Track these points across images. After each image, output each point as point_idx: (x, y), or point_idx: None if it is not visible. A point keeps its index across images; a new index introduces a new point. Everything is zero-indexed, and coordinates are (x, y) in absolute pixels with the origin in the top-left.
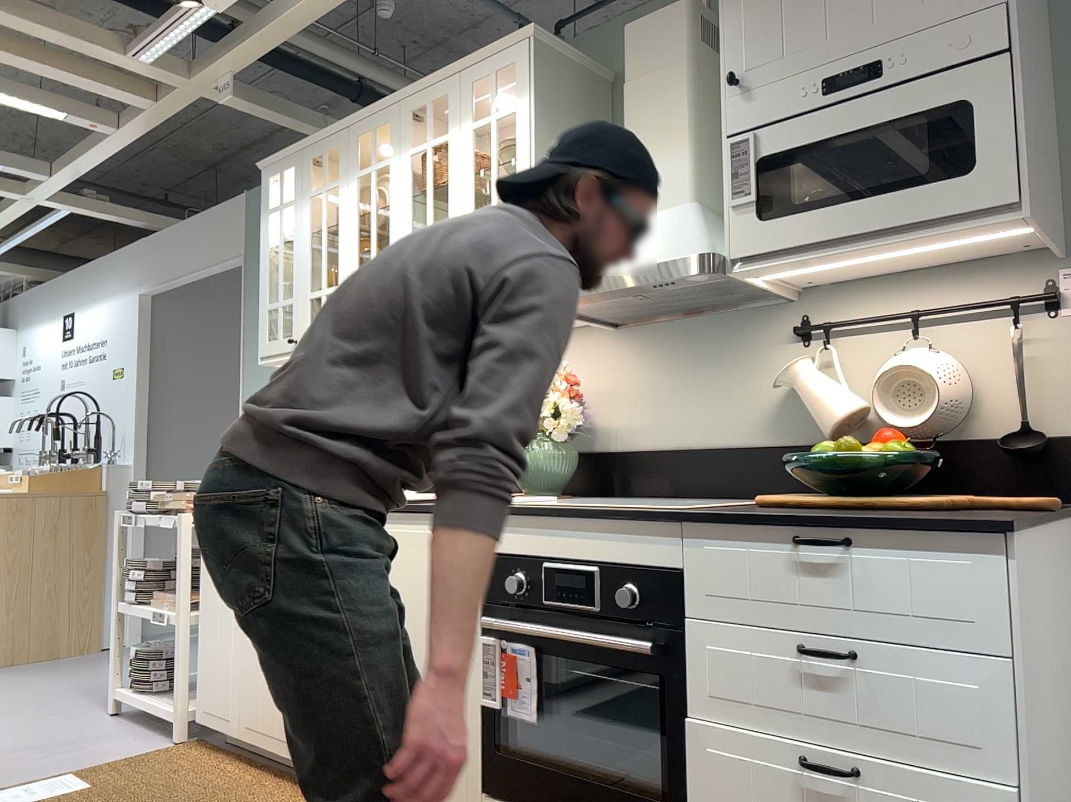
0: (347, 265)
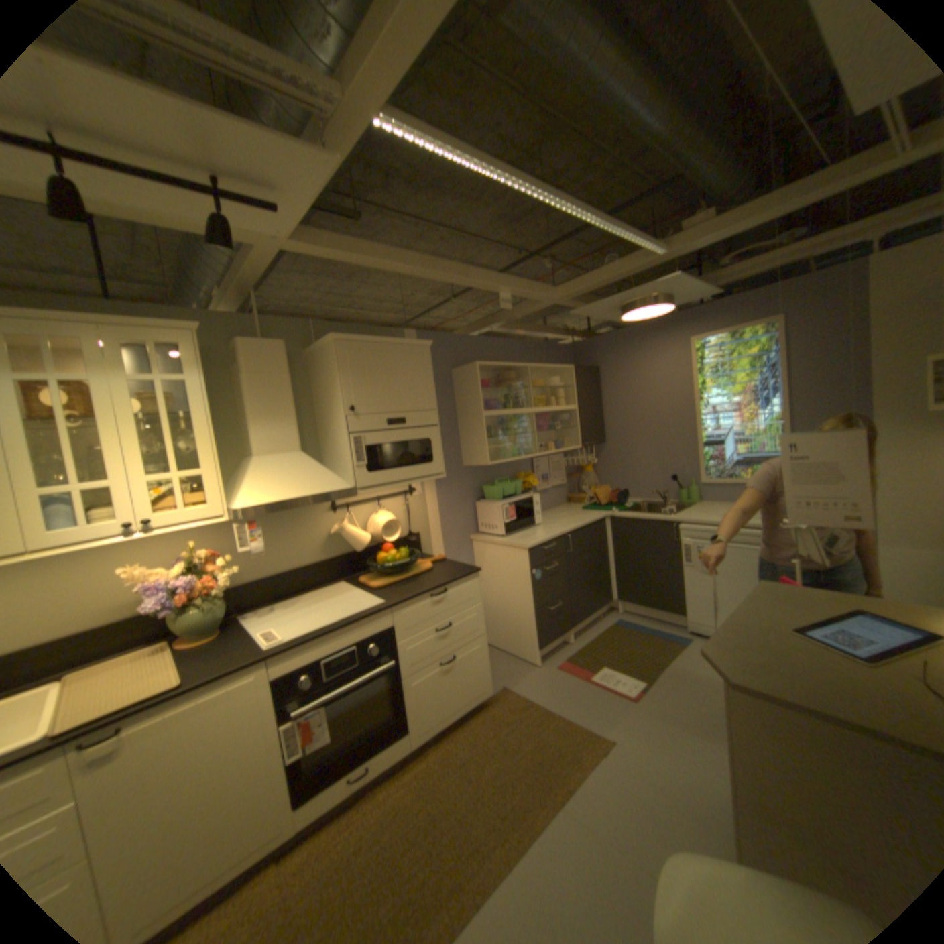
0: None
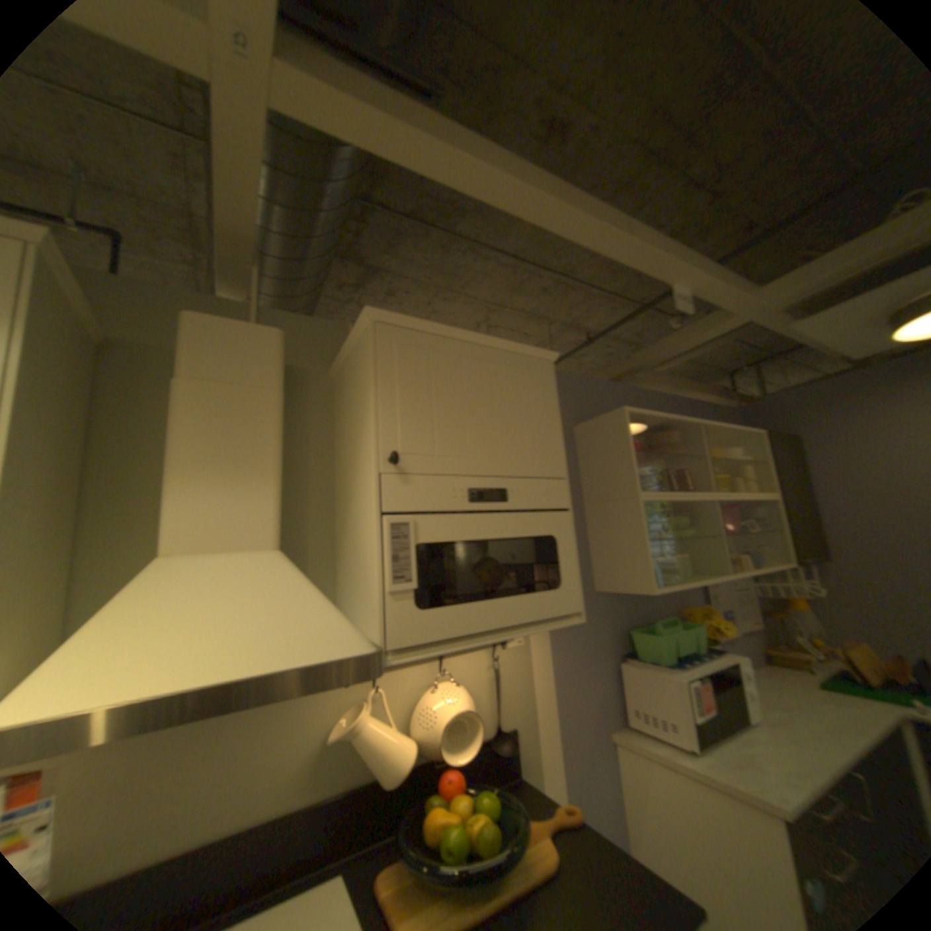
0: None
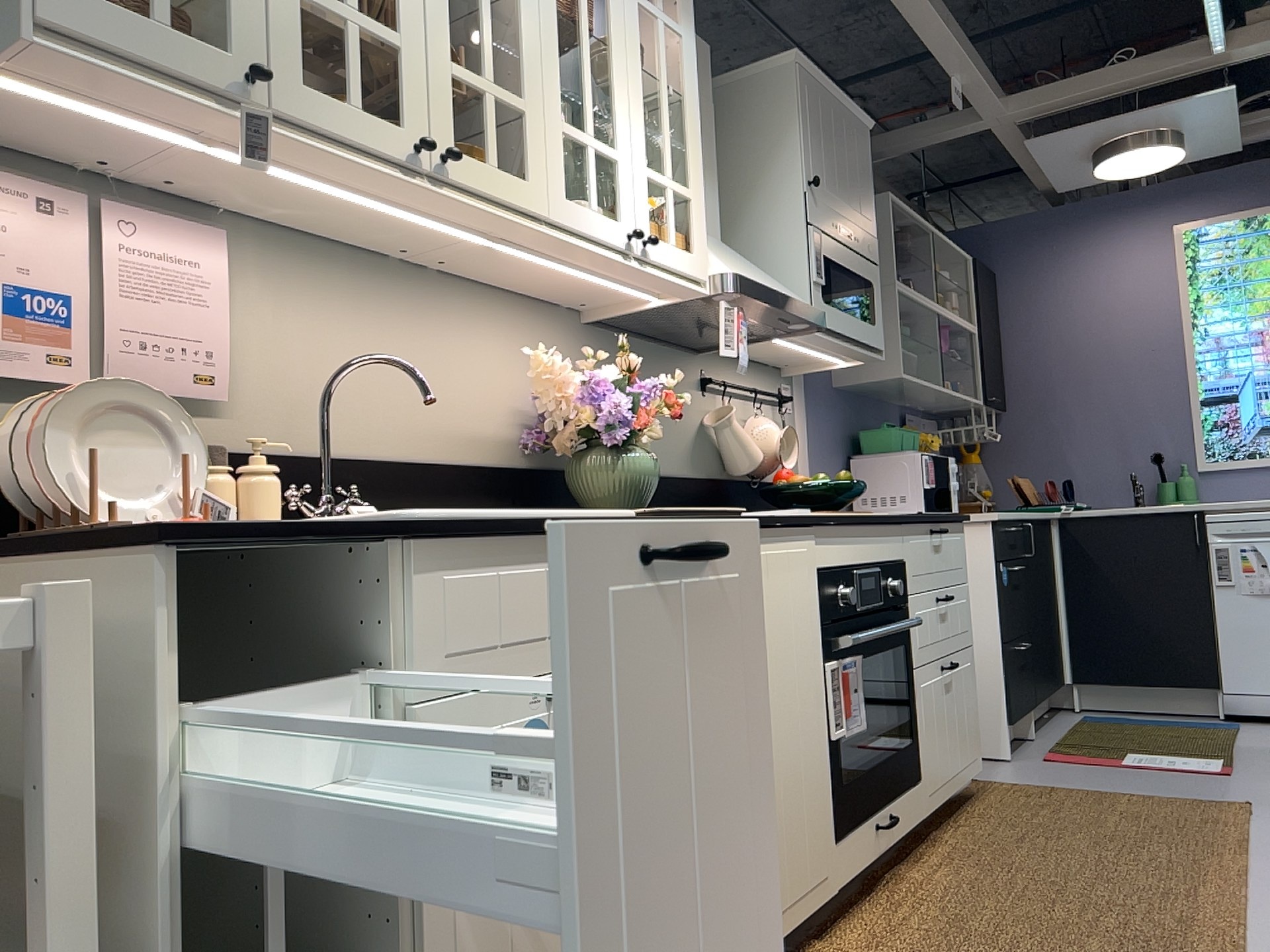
0: (422, 9)
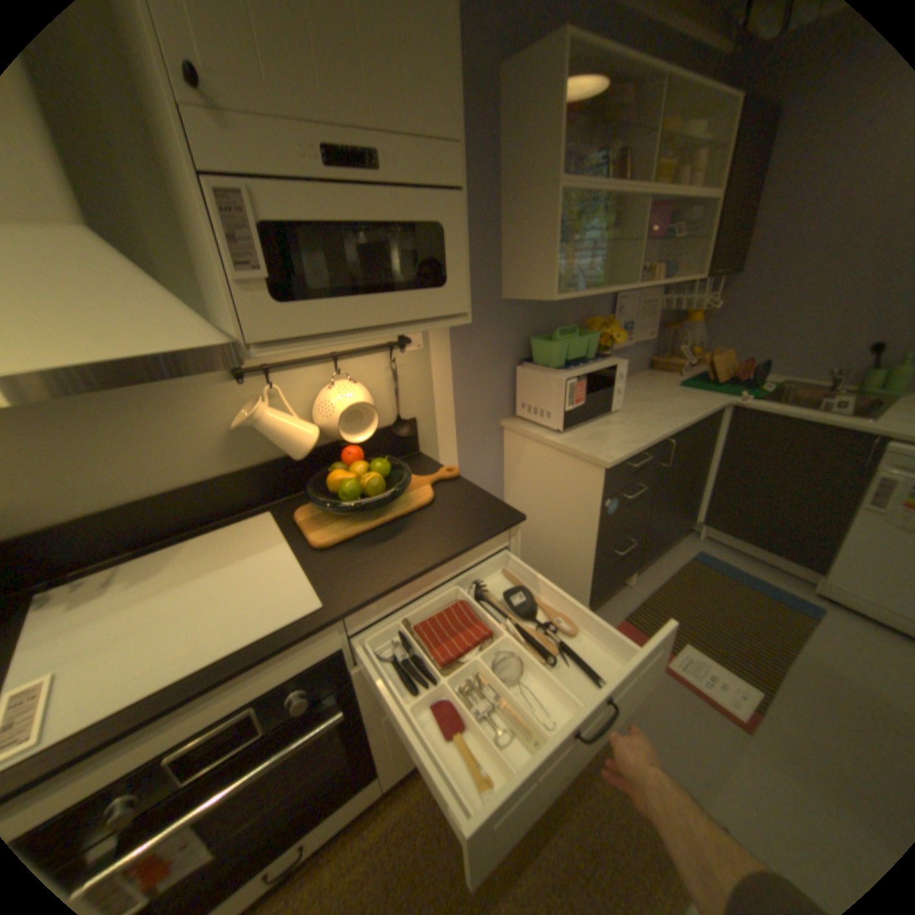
0: None
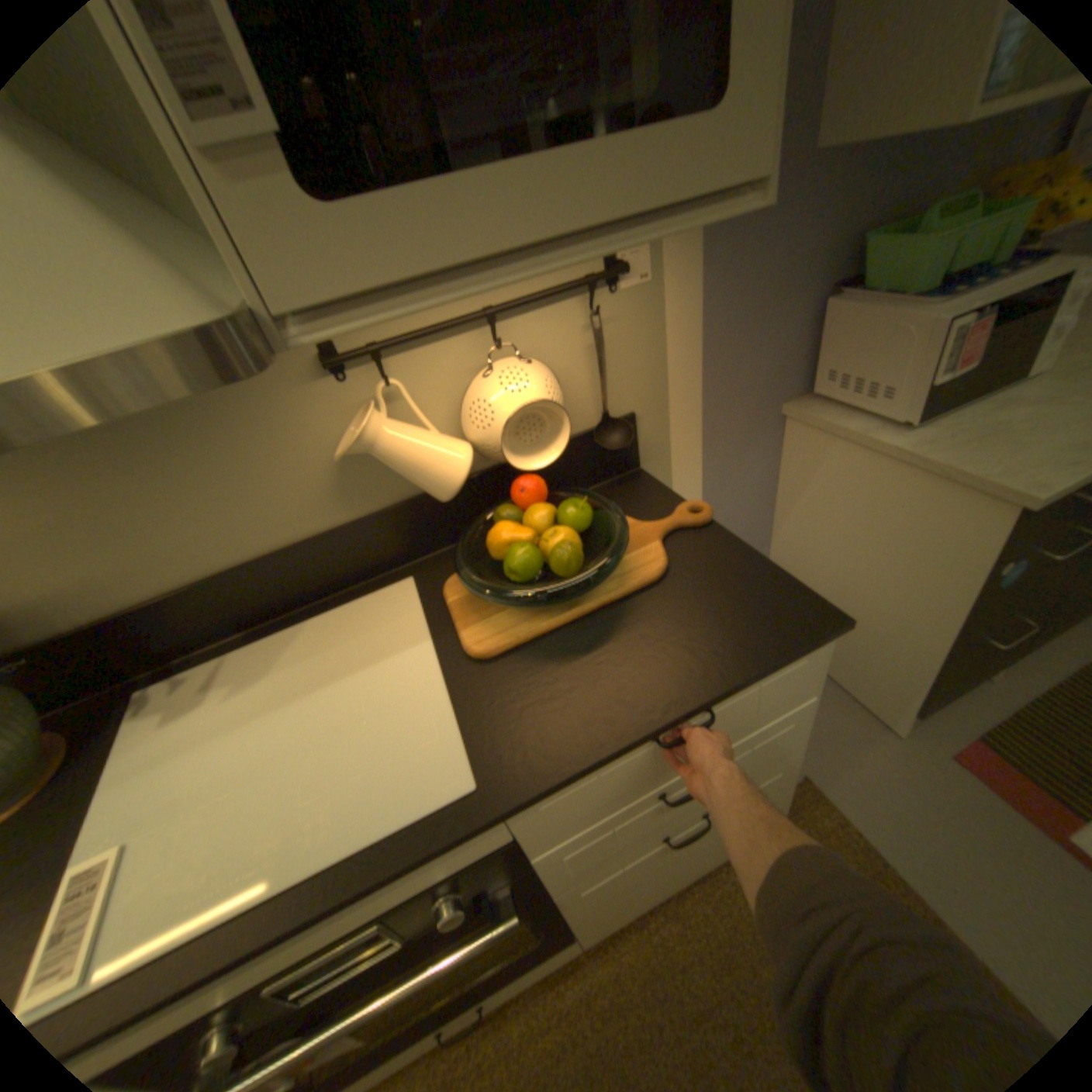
0: None
